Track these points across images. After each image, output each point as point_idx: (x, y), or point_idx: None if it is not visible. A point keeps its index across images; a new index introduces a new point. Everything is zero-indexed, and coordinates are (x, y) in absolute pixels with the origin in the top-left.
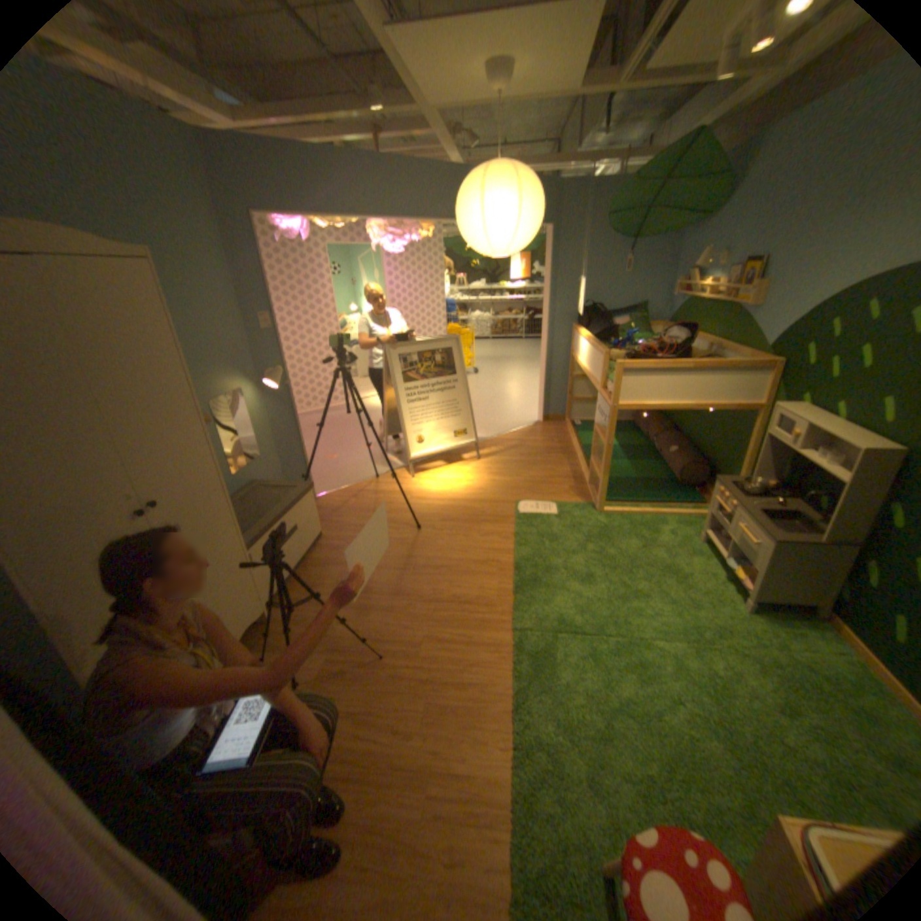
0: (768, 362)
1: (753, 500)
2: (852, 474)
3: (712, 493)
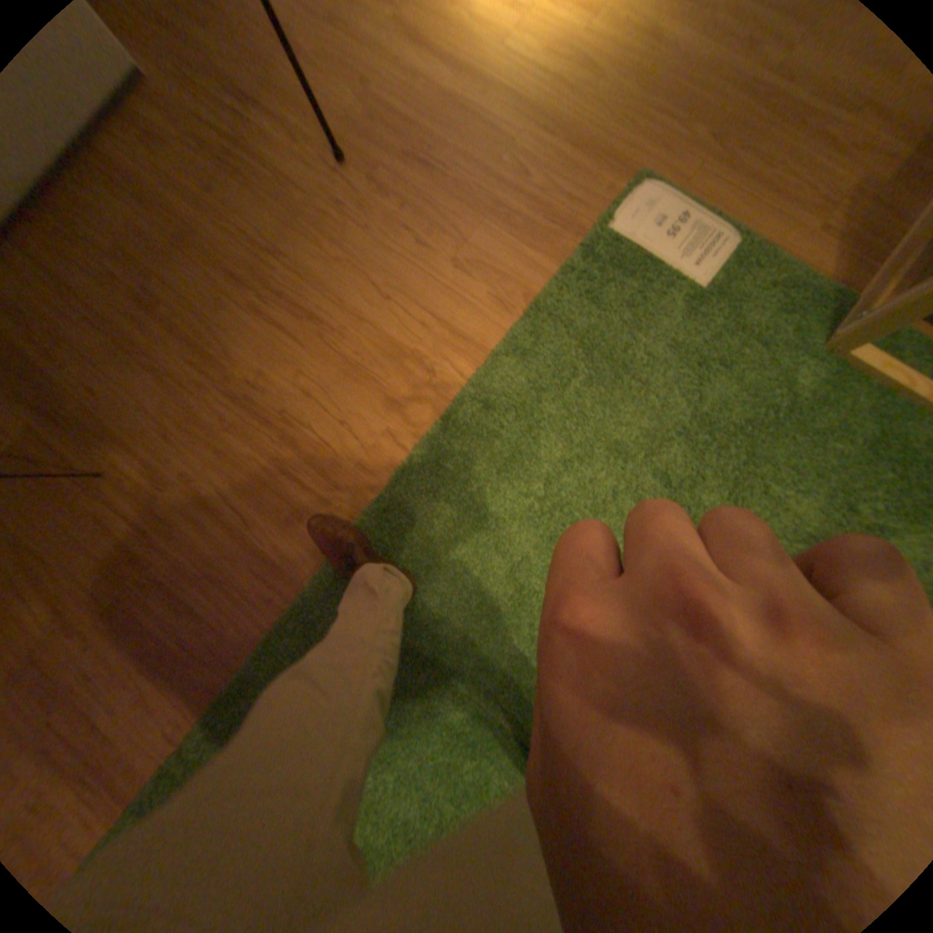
0: None
1: None
2: None
3: None
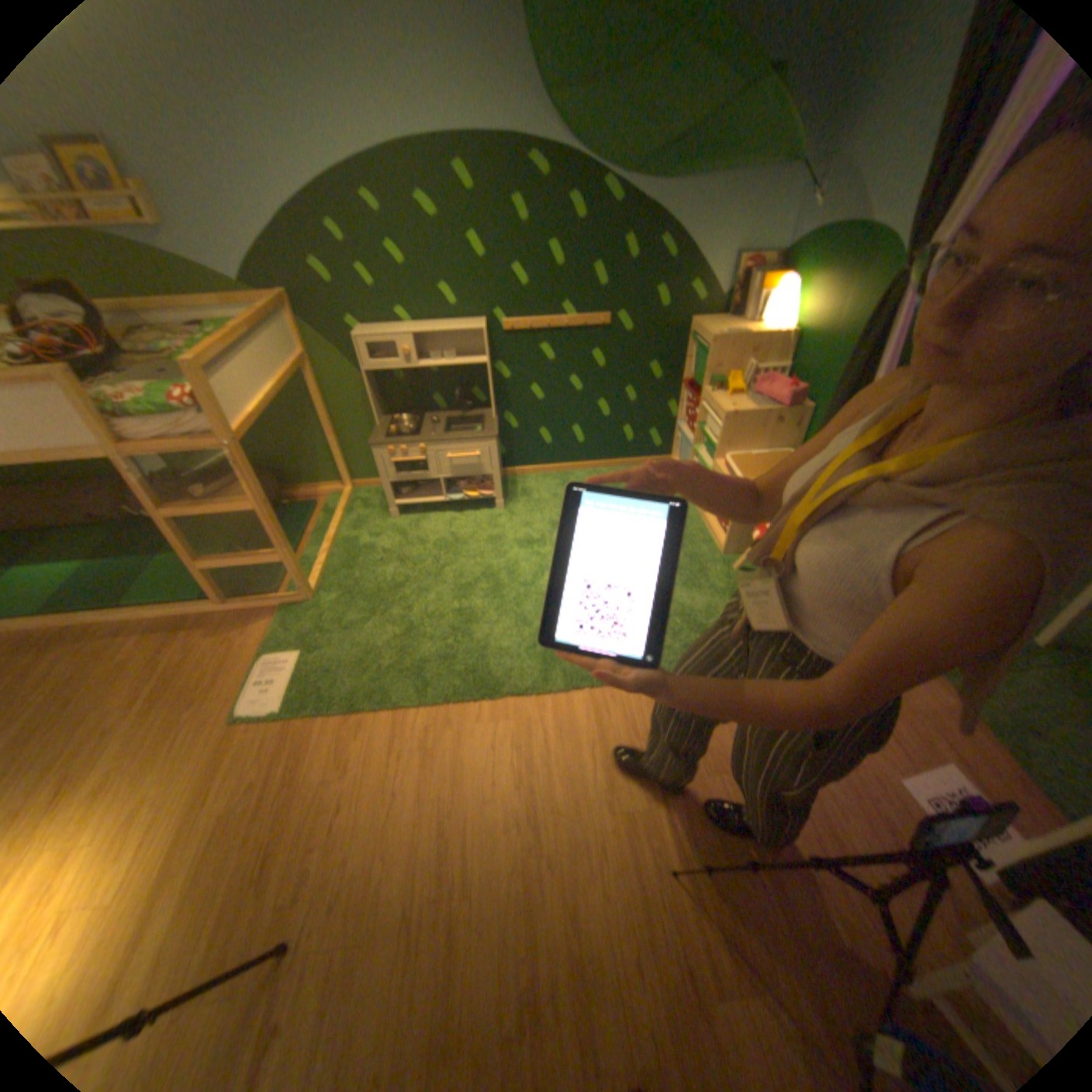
0: (265, 298)
1: (422, 434)
2: (470, 358)
3: (298, 492)
